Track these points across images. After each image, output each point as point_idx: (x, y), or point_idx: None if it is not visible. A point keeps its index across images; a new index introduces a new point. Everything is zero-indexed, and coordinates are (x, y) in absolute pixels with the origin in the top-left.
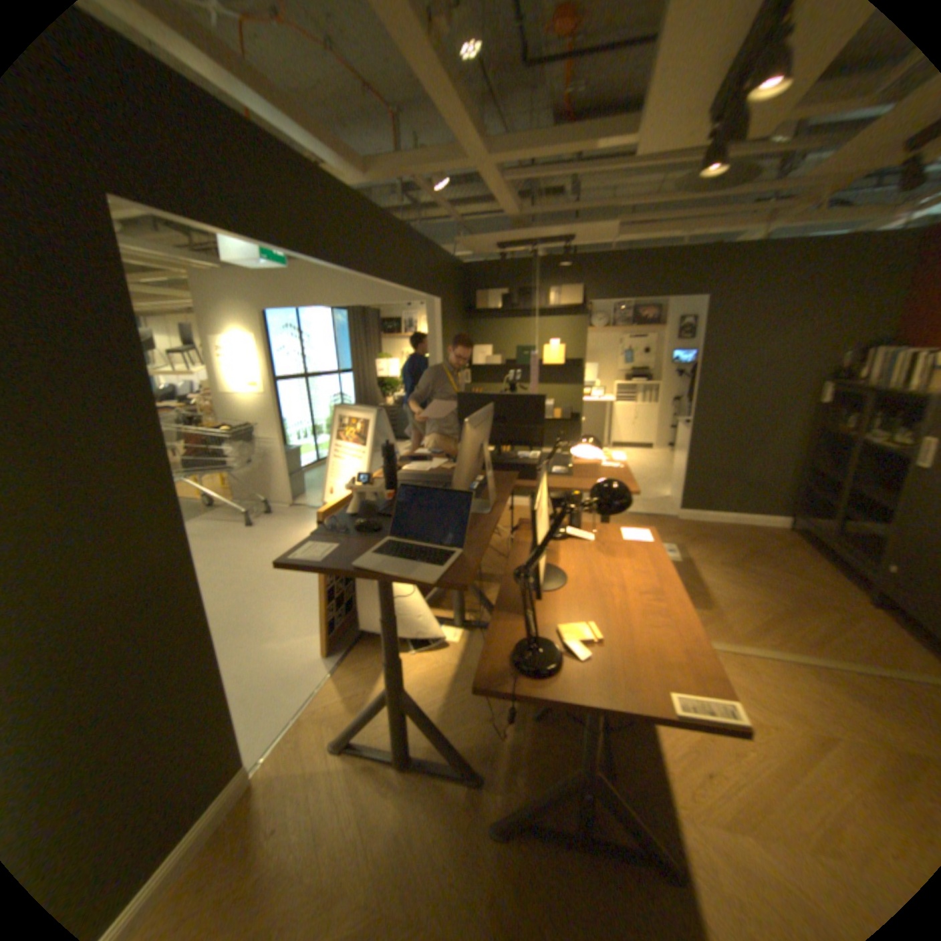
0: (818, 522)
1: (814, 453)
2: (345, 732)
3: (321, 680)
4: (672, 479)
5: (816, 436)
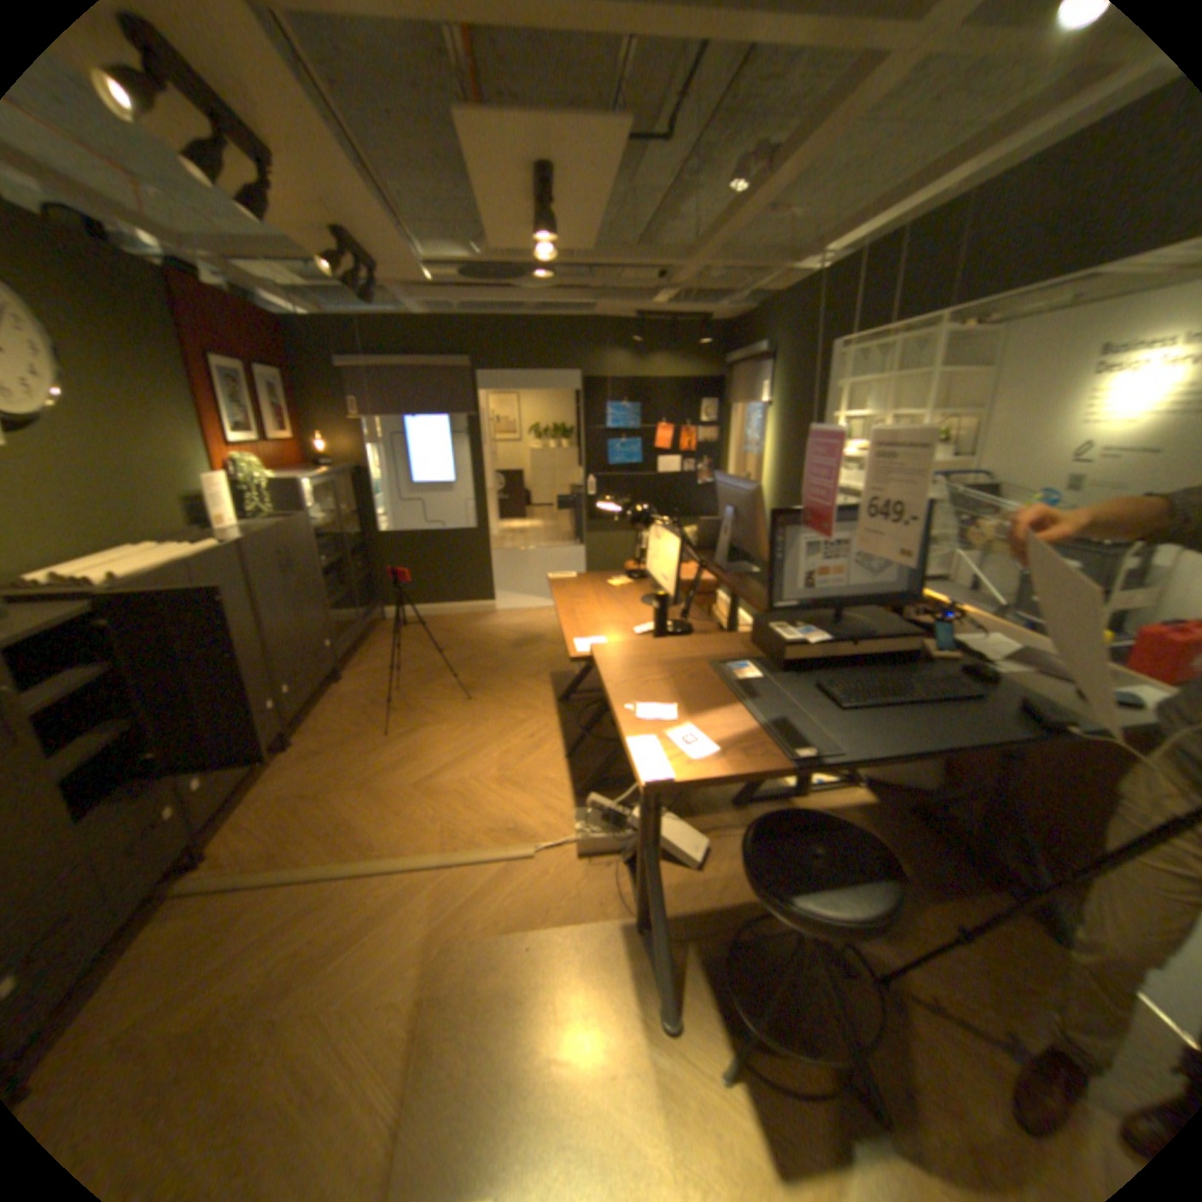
0: None
1: None
2: None
3: None
4: None
5: None
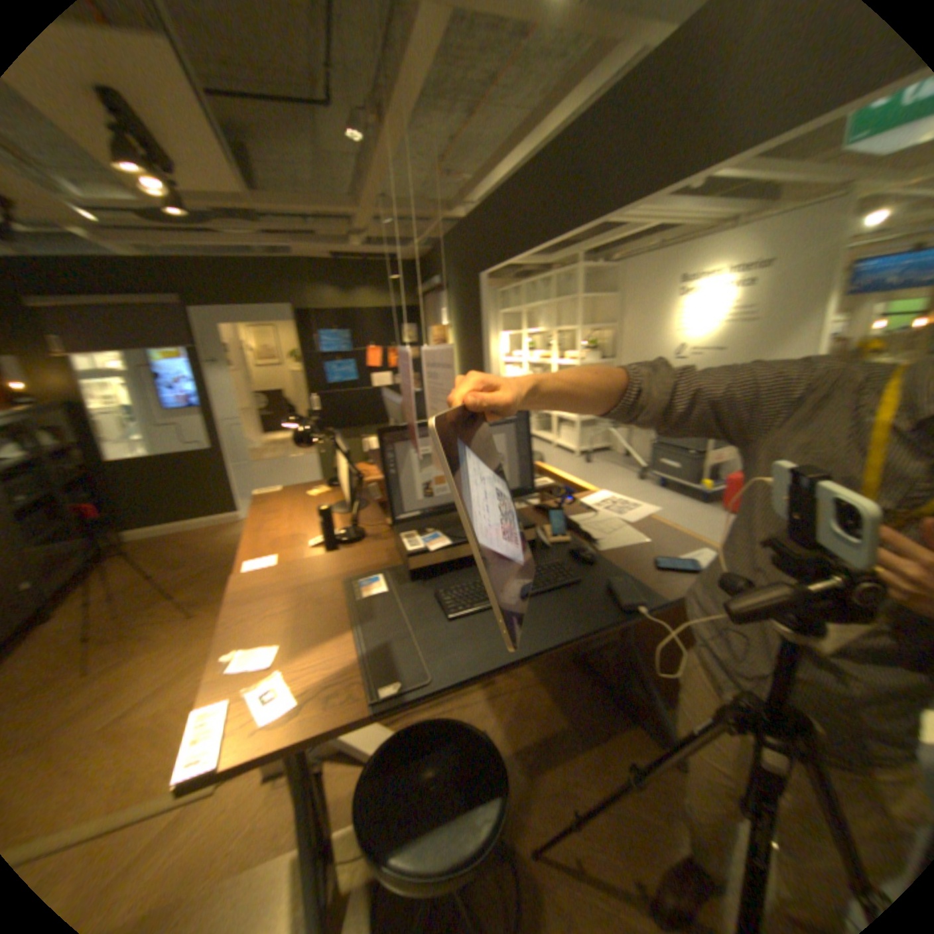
0: None
1: None
2: None
3: None
4: None
5: None
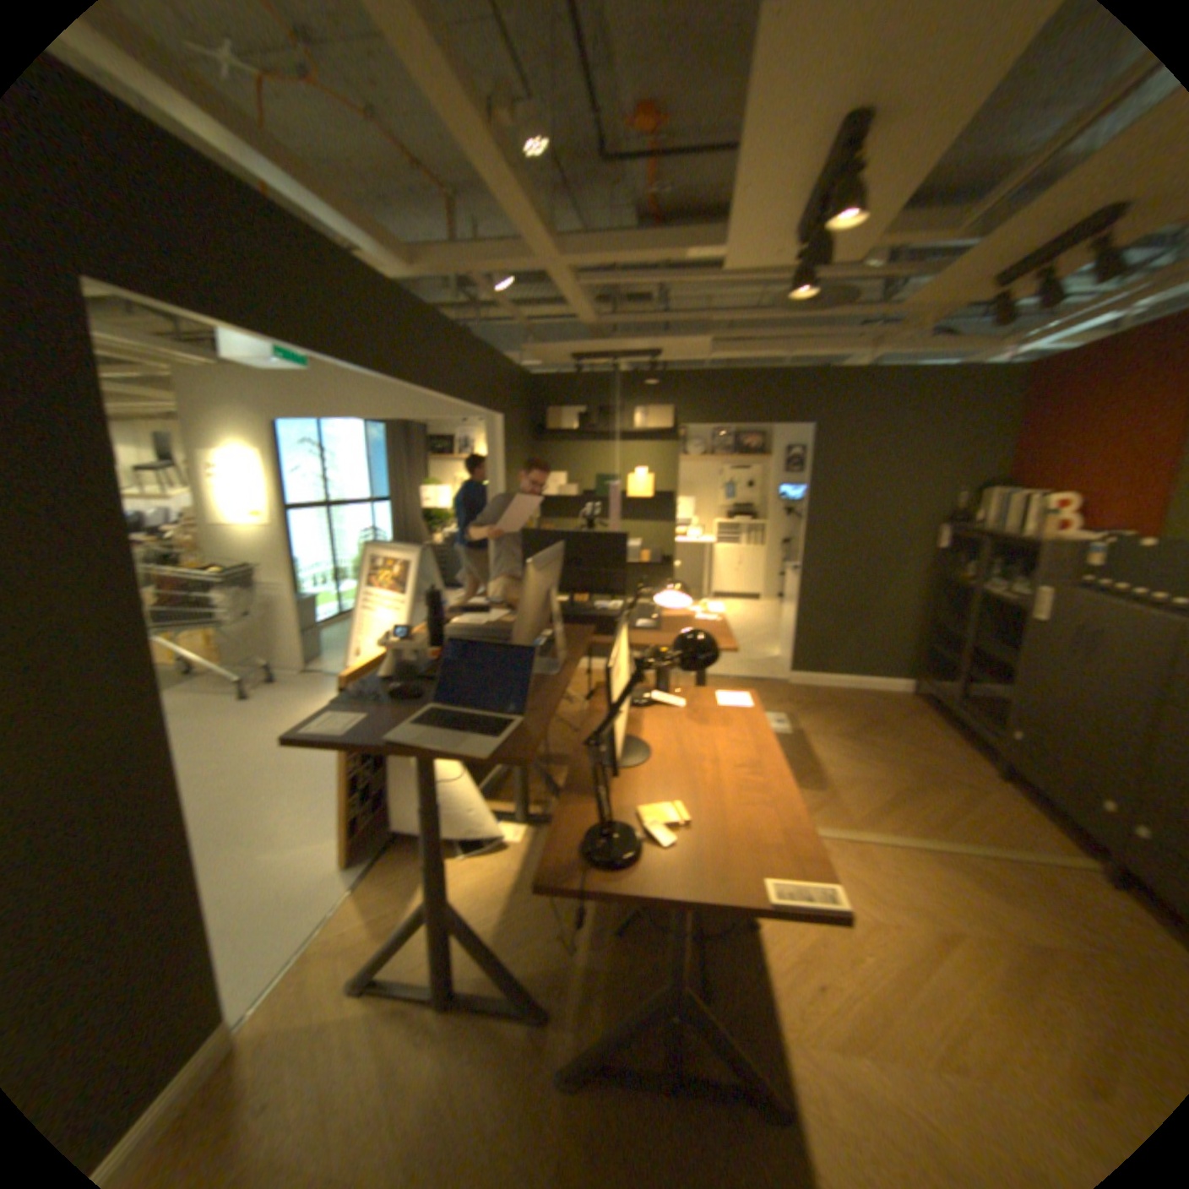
0: (940, 685)
1: (933, 605)
2: (368, 965)
3: (336, 901)
4: (781, 636)
5: (934, 585)
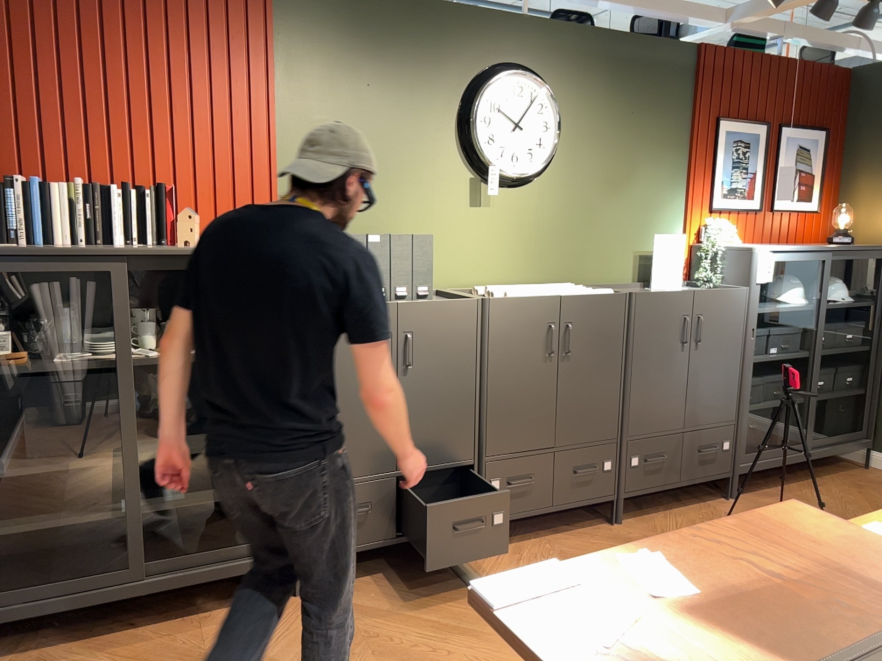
0: (61, 582)
1: None
2: None
3: None
4: None
5: None
